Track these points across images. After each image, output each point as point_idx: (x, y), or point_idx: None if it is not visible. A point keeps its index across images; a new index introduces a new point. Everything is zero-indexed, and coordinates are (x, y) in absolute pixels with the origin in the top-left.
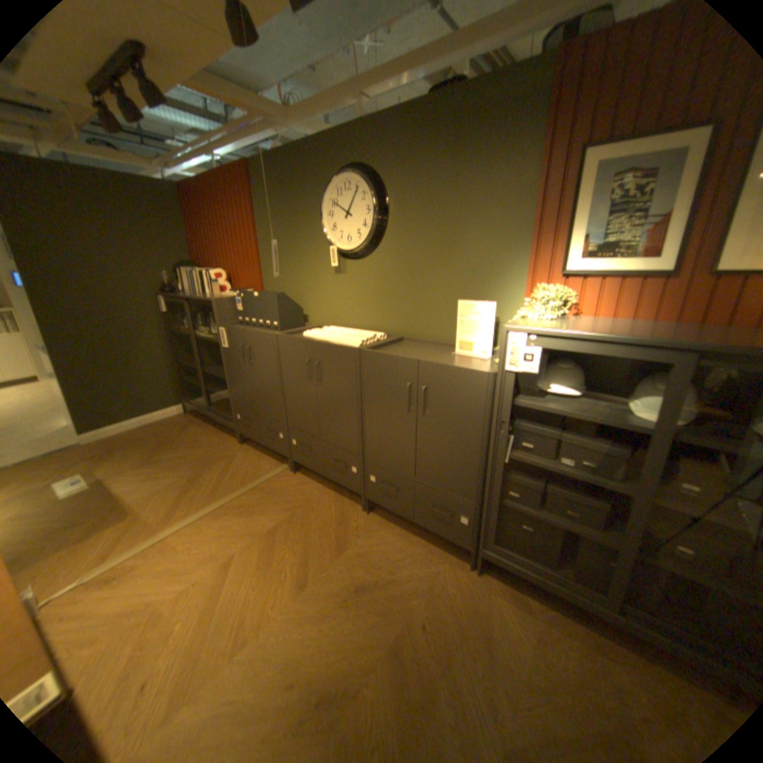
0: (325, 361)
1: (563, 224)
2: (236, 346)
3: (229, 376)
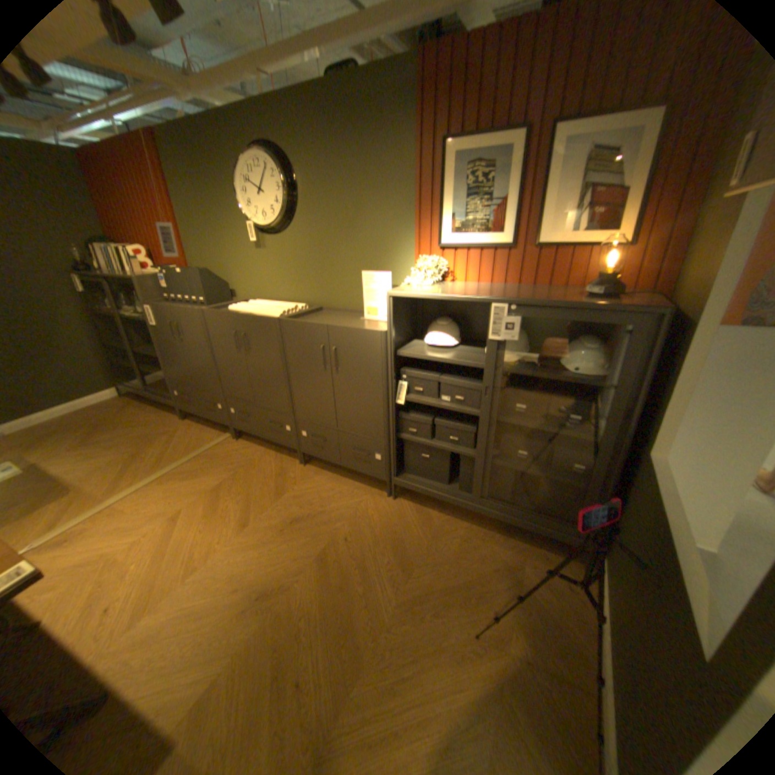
0: (251, 332)
1: (436, 204)
2: (164, 324)
3: (161, 354)
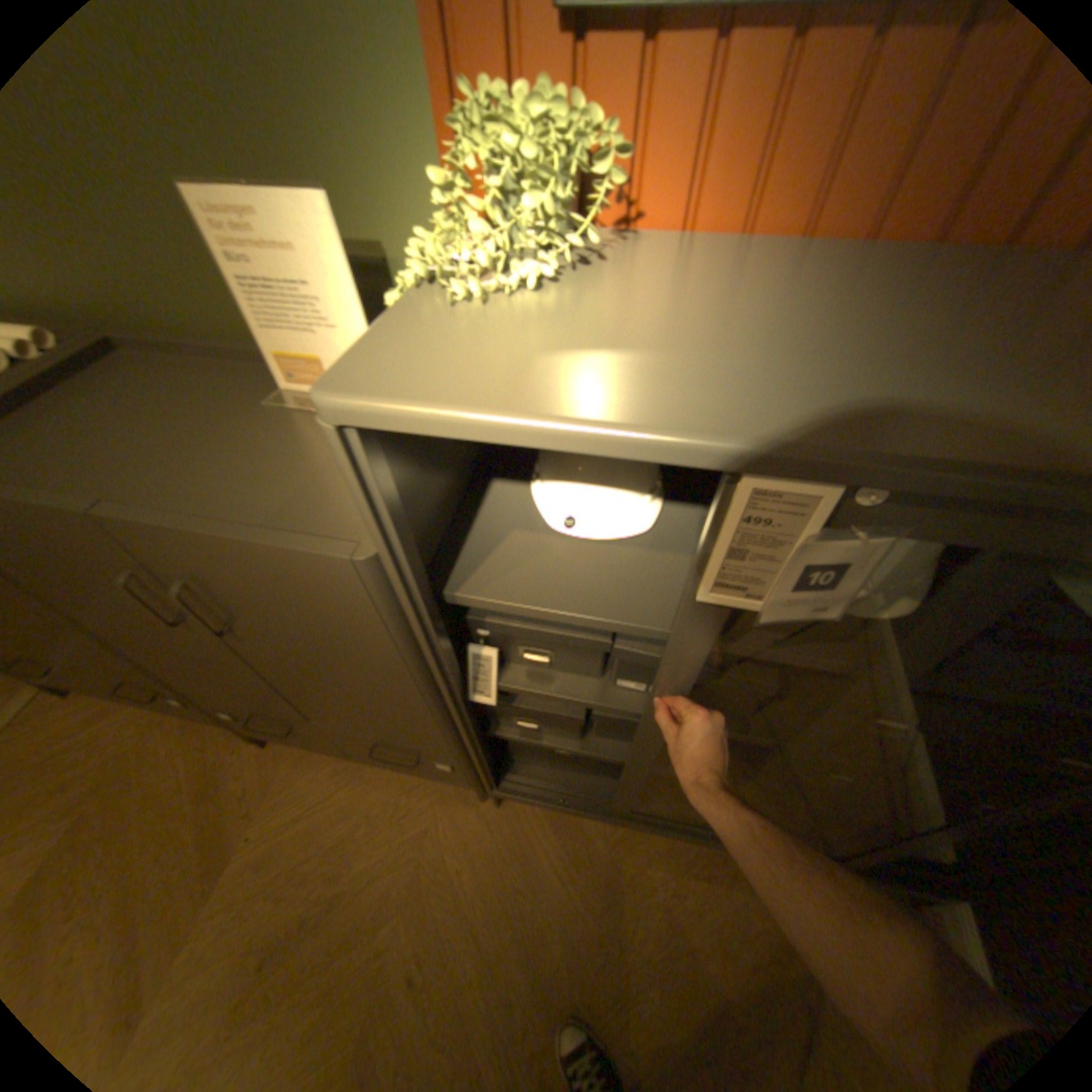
0: None
1: None
2: None
3: None
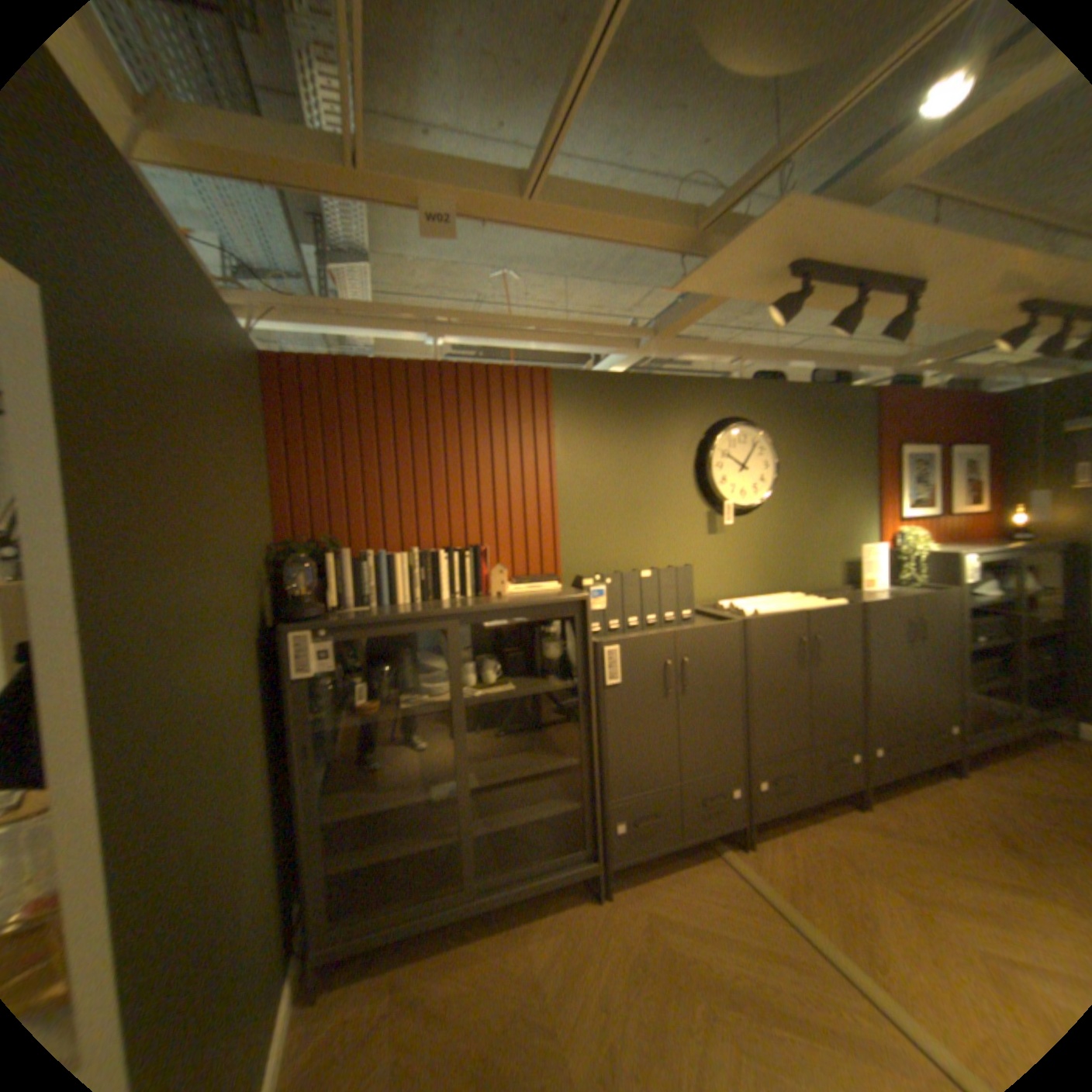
0: (828, 631)
1: (898, 488)
2: (647, 671)
3: (609, 746)
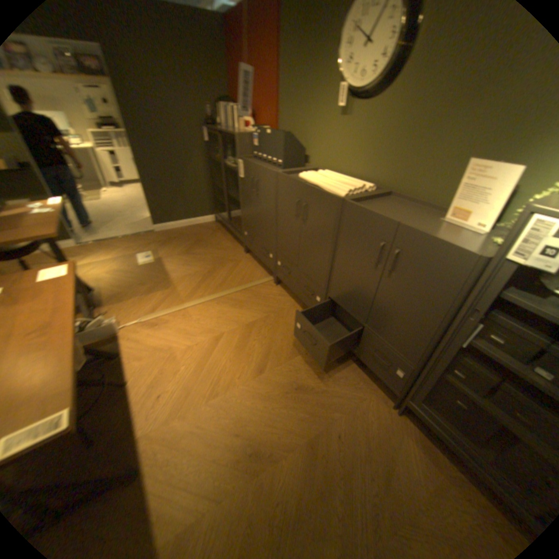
0: (311, 204)
1: None
2: (247, 177)
3: (241, 201)
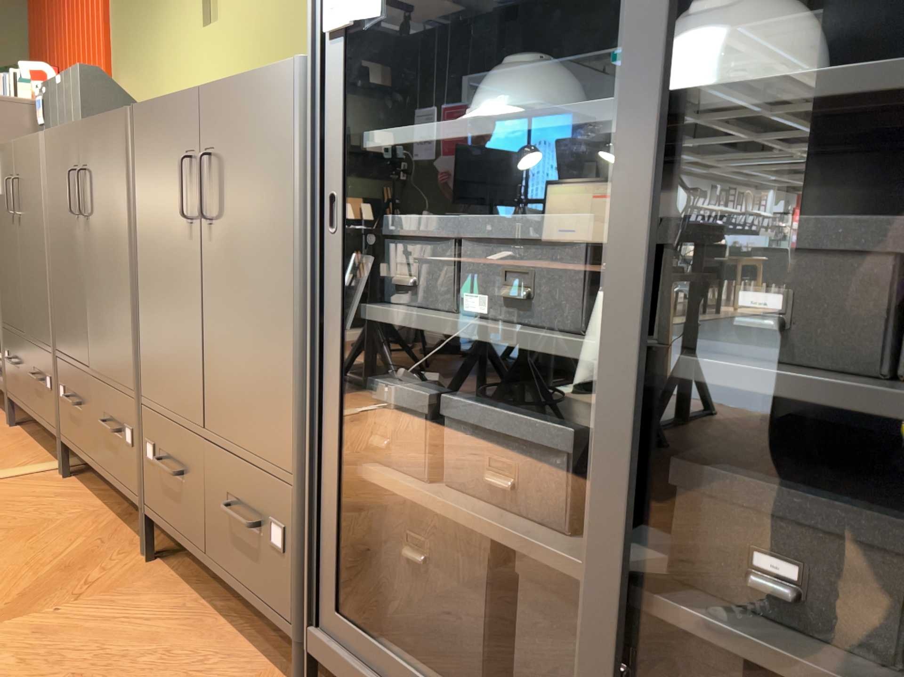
0: (93, 161)
1: None
2: (6, 188)
3: None
